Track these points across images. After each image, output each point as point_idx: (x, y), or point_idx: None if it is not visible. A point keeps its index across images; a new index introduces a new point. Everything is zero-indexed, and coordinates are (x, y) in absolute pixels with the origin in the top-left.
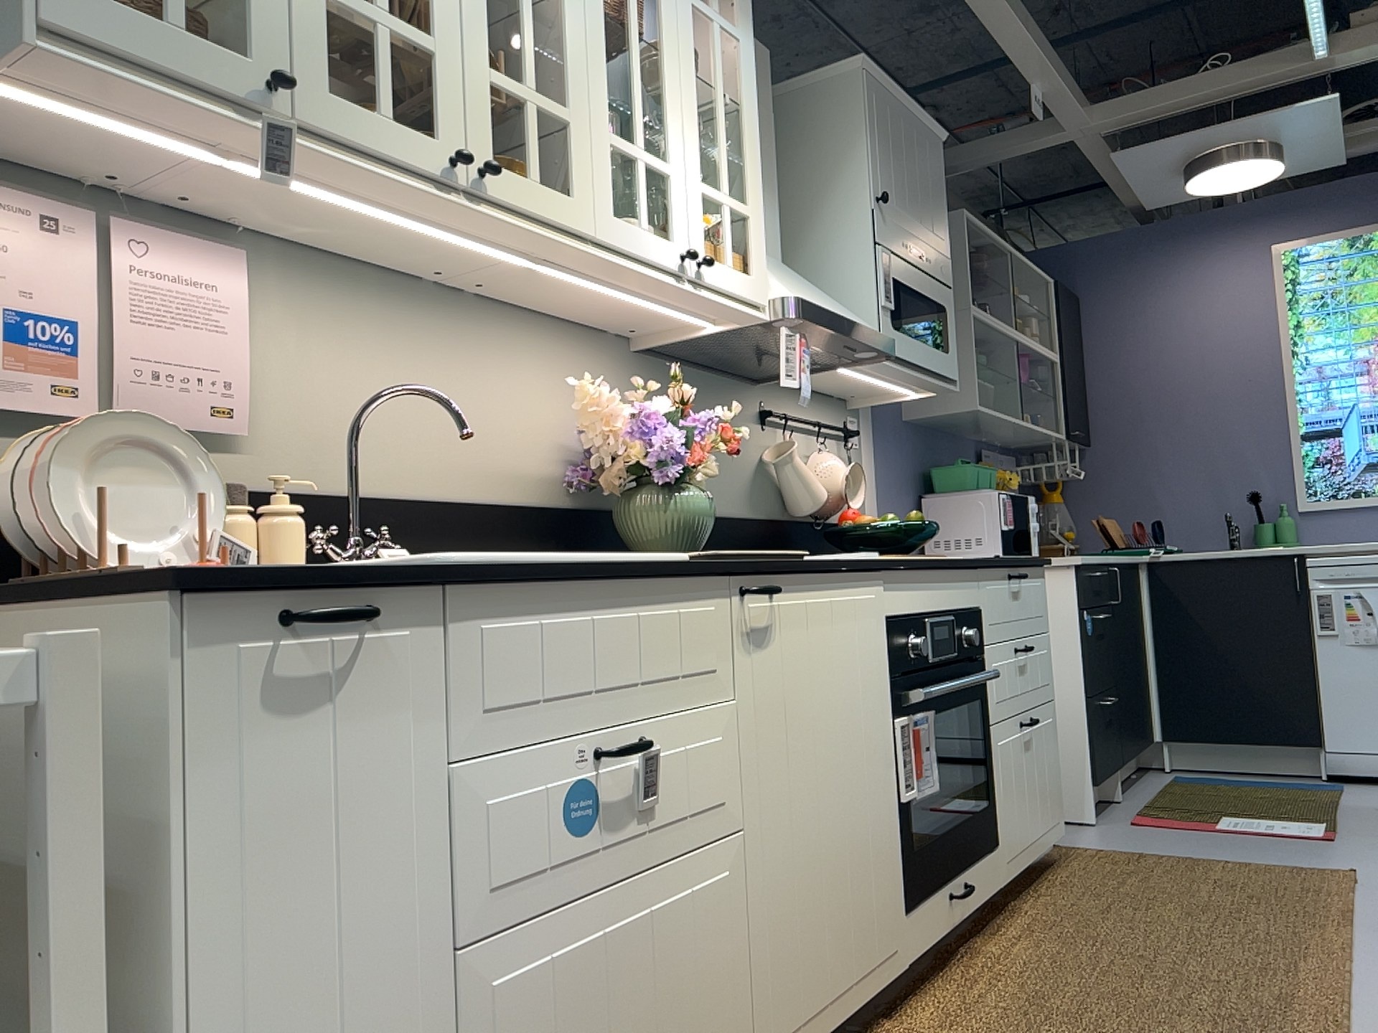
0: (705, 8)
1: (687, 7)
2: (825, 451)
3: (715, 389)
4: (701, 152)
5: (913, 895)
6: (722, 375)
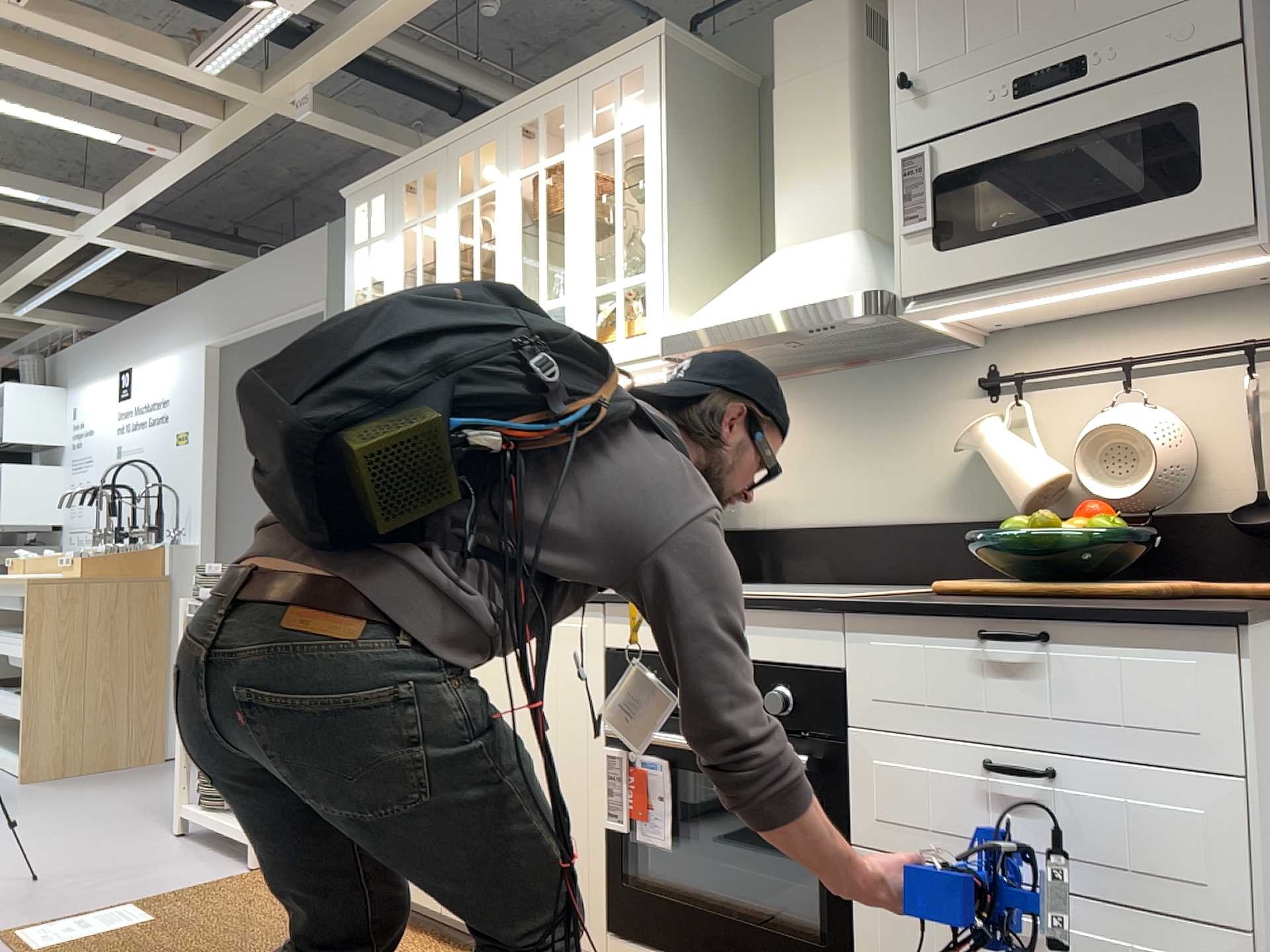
0: (603, 137)
1: (585, 156)
2: (1129, 404)
3: (881, 381)
4: (592, 264)
5: (618, 924)
6: (893, 363)
